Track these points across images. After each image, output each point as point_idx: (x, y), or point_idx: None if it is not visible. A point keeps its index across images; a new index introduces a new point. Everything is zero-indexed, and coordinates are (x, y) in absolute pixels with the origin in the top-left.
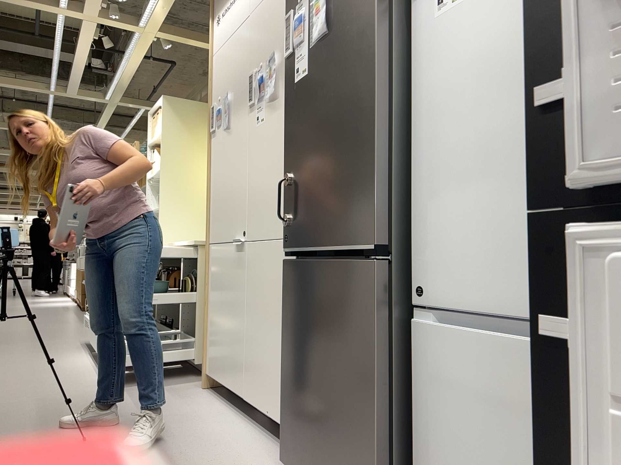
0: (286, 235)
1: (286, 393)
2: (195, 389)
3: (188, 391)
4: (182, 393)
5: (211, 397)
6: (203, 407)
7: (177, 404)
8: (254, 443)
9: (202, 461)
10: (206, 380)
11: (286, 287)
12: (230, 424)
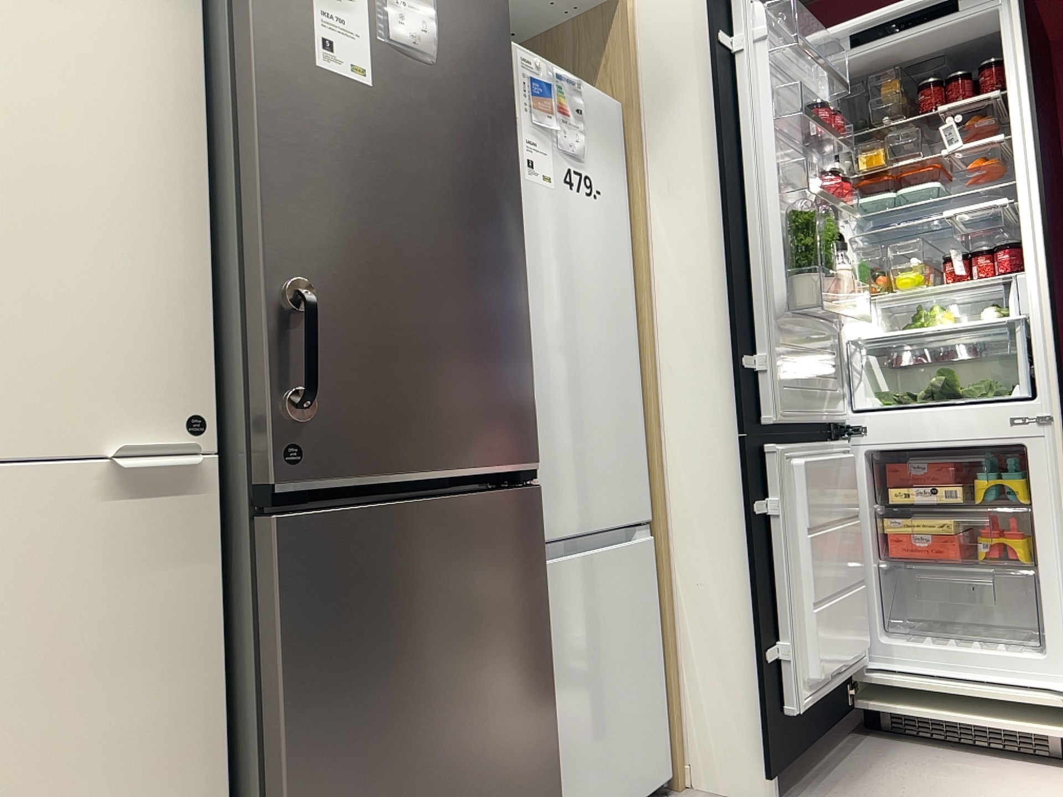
0: (286, 443)
1: None
2: None
3: None
4: None
5: None
6: None
7: None
8: None
9: None
10: None
11: (293, 588)
12: None
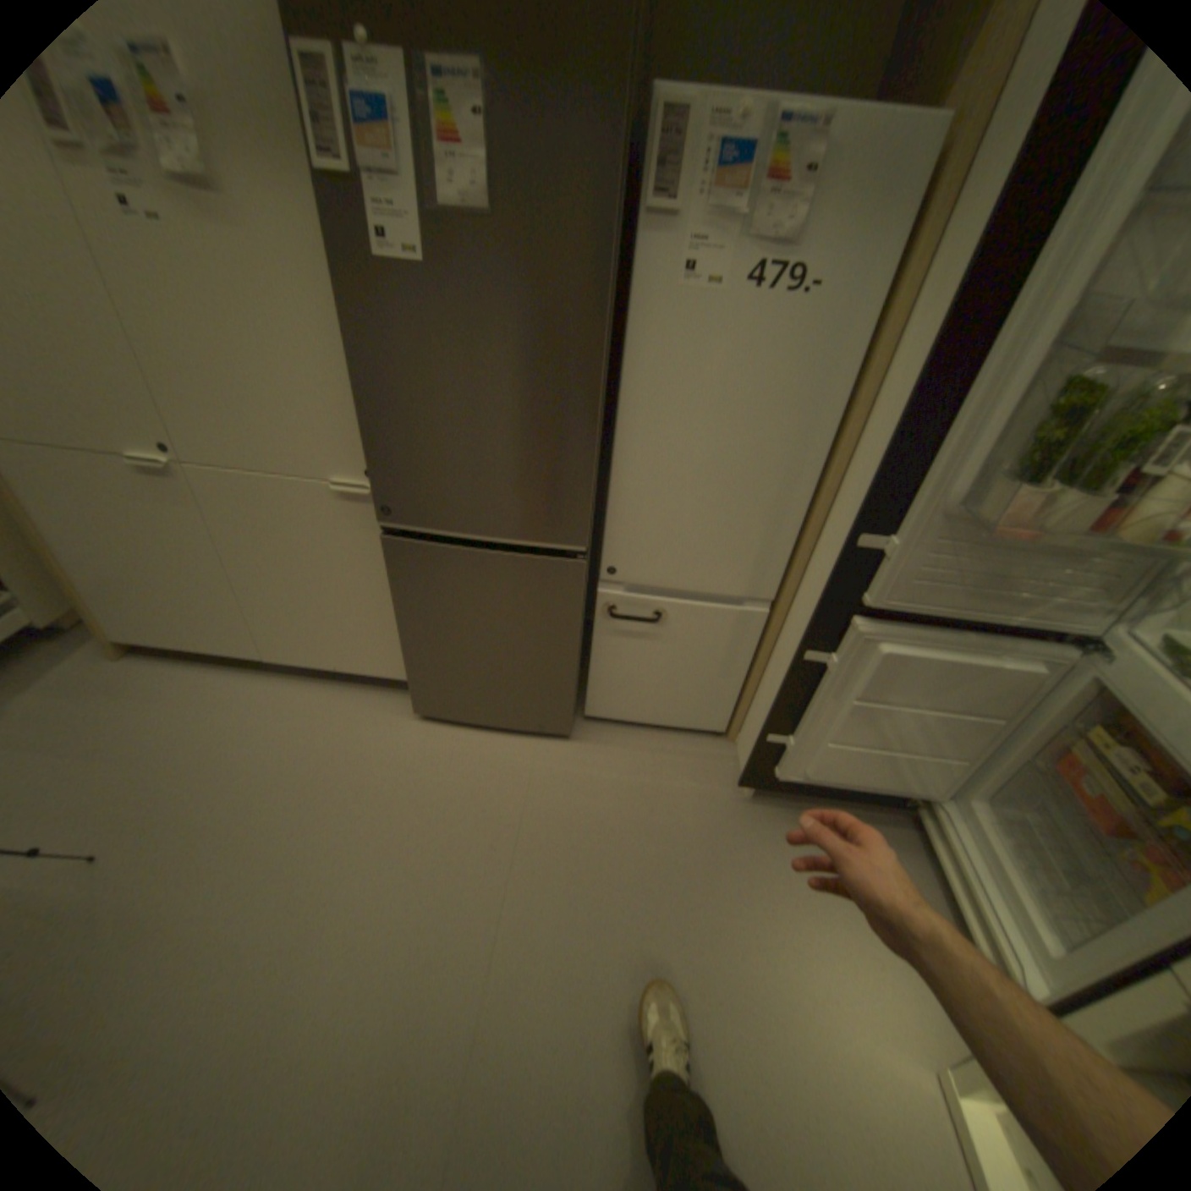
0: (385, 504)
1: (413, 661)
2: (101, 667)
3: (96, 677)
4: (90, 686)
5: (159, 668)
6: (179, 691)
7: (125, 709)
8: (337, 704)
9: (317, 761)
10: (115, 648)
11: (396, 566)
12: (266, 696)
